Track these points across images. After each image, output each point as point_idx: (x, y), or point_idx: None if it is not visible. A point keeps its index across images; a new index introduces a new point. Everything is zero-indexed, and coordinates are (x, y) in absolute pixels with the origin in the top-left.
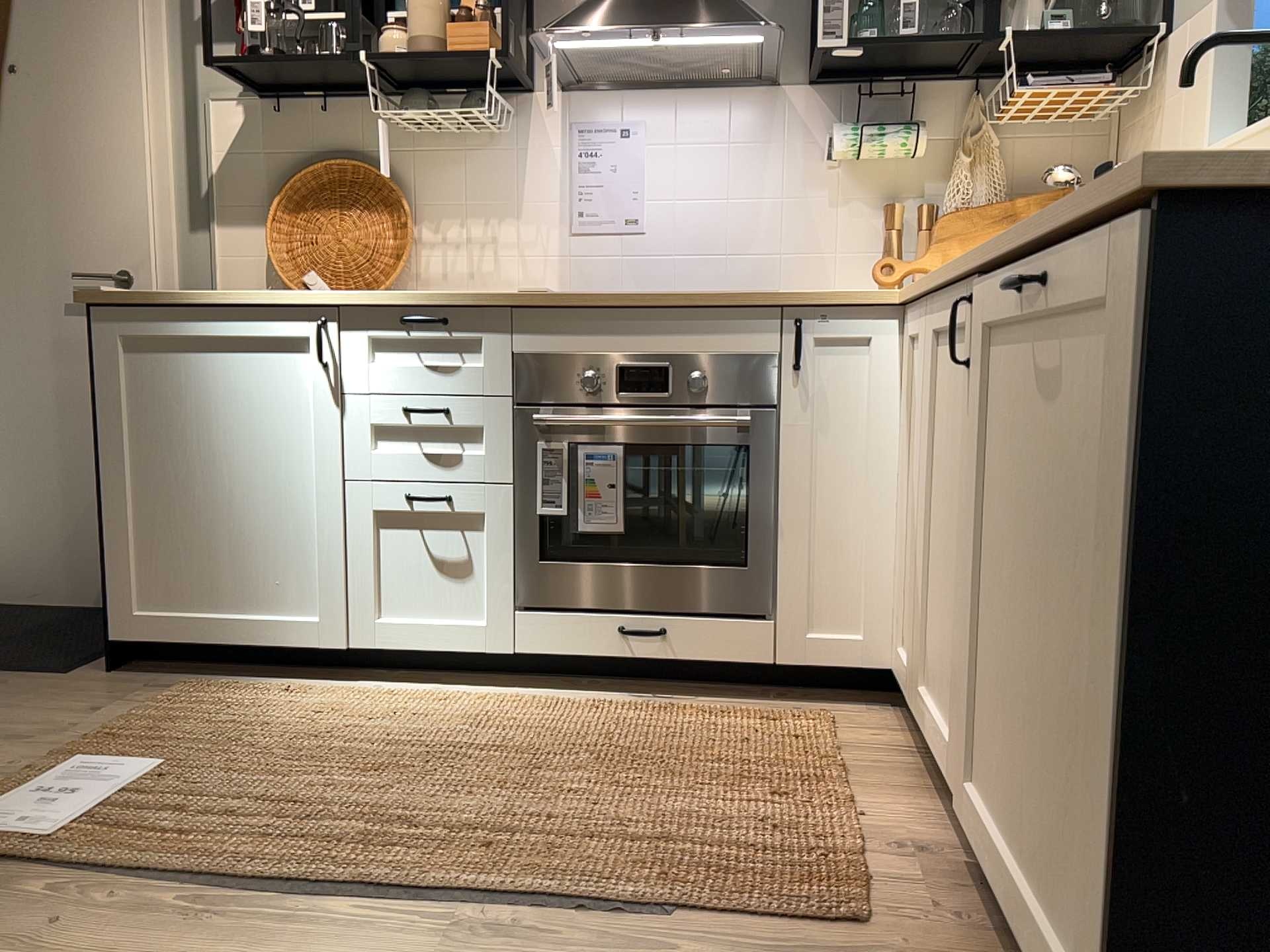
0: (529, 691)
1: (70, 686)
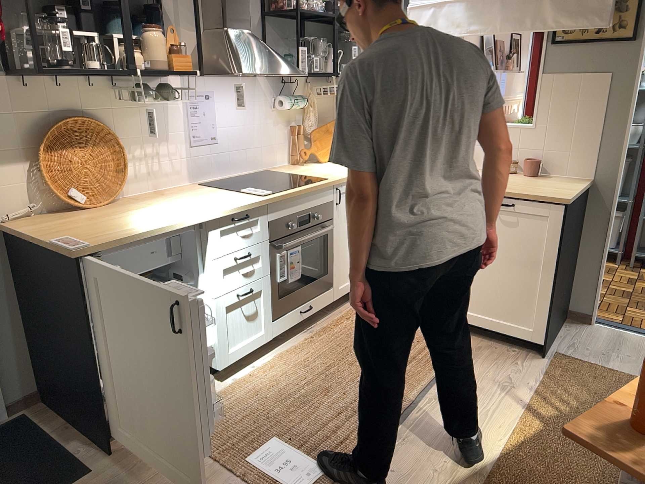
0: (274, 349)
1: (116, 469)
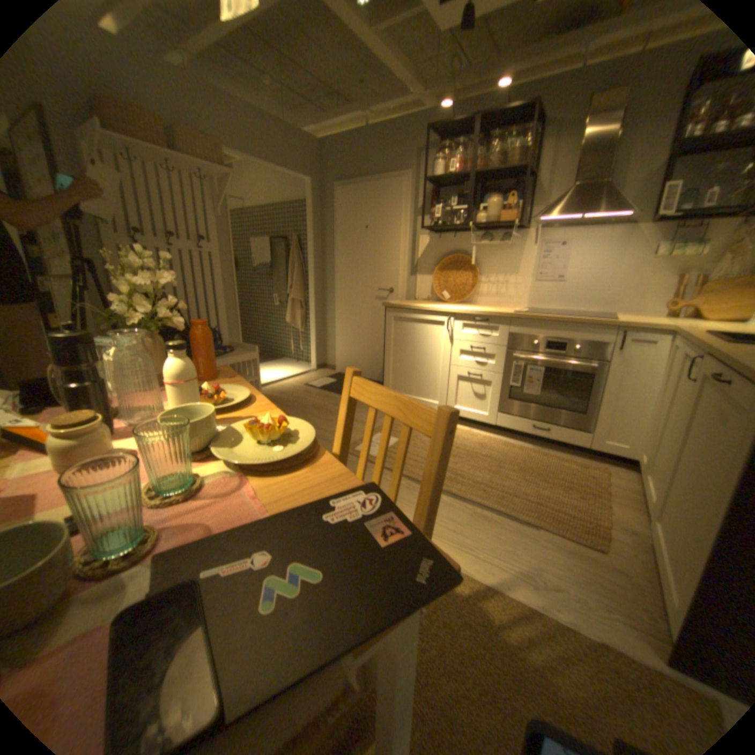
0: (498, 436)
1: None
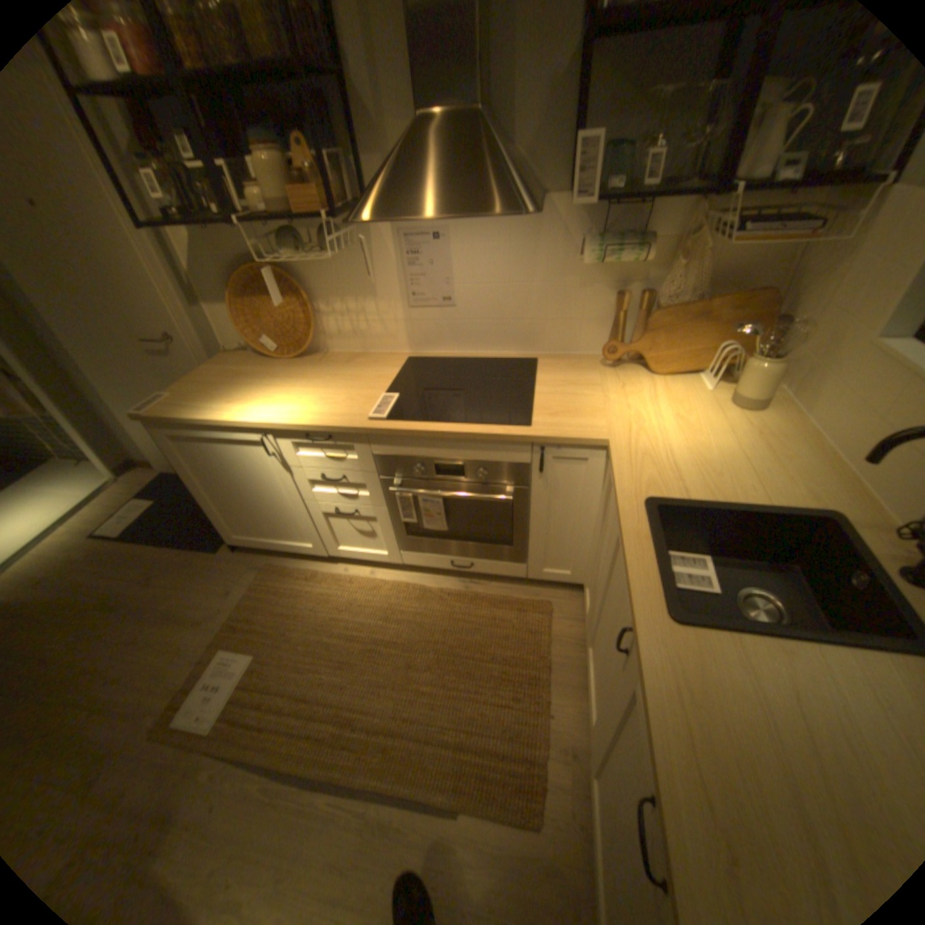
0: (412, 572)
1: (216, 565)
